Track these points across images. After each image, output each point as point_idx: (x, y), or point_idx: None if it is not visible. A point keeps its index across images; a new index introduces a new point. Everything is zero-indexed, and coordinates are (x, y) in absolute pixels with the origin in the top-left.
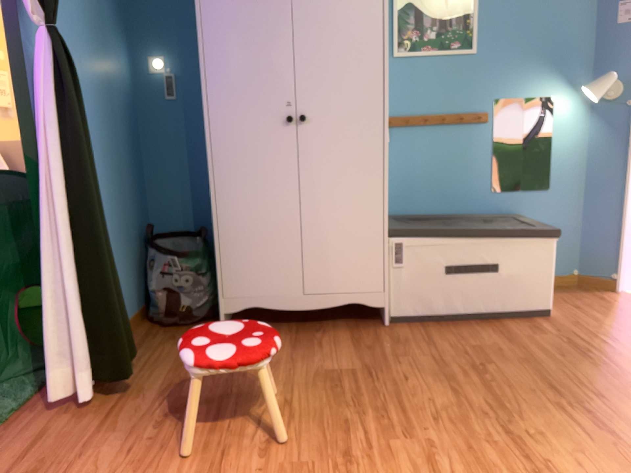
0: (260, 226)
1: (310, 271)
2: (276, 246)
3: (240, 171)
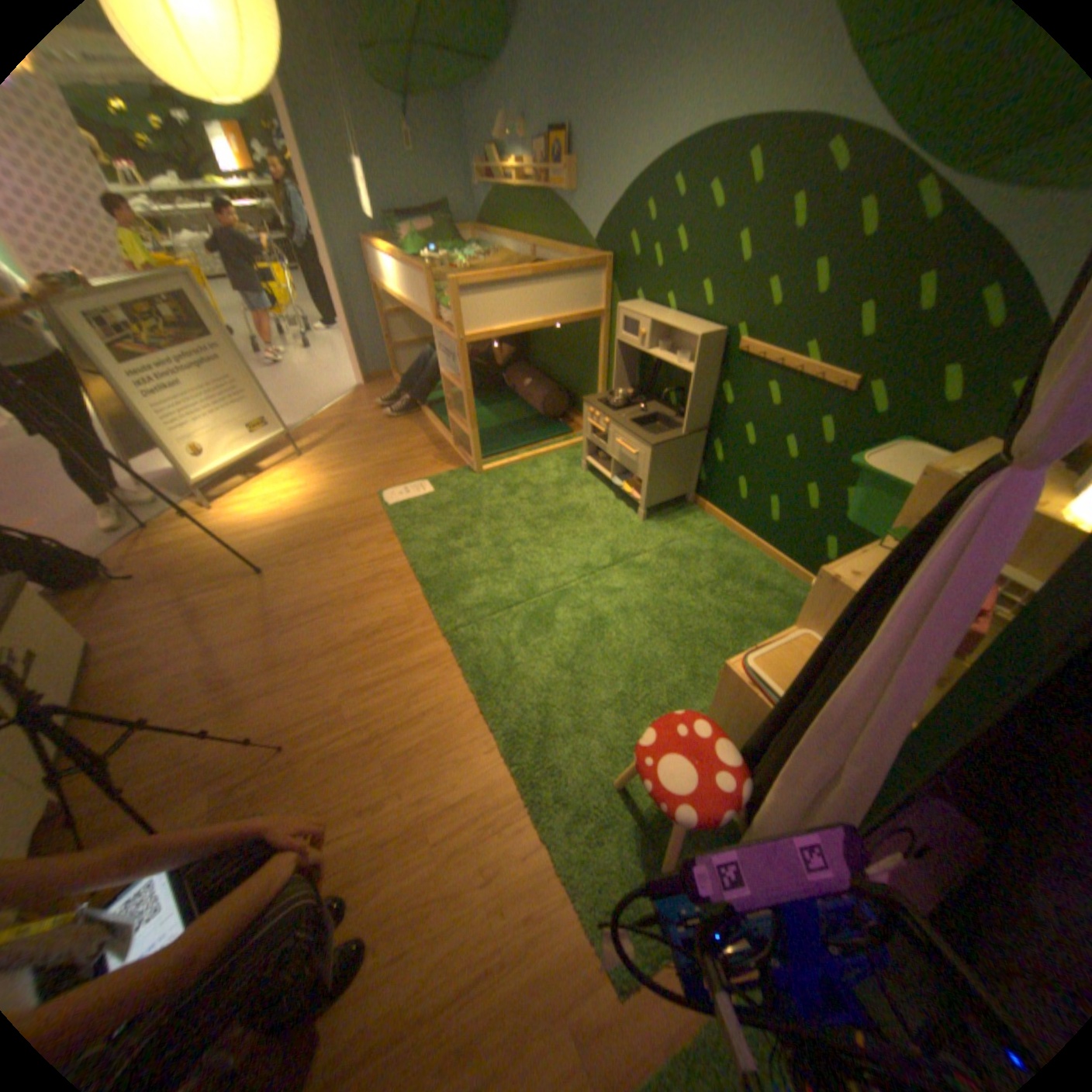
0: None
1: None
2: None
3: None
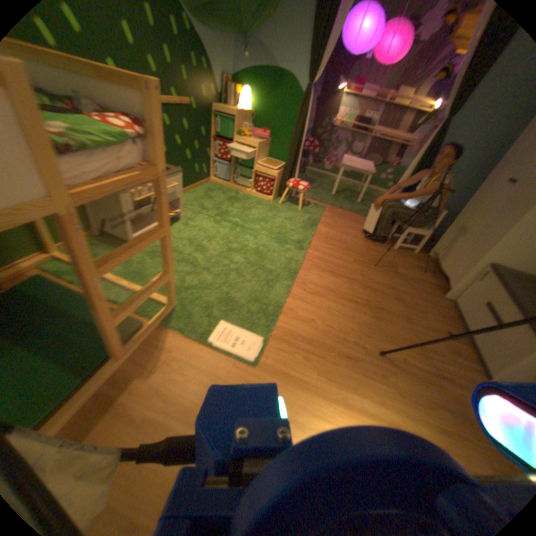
0: (461, 225)
1: (456, 257)
2: (456, 237)
3: (477, 199)
